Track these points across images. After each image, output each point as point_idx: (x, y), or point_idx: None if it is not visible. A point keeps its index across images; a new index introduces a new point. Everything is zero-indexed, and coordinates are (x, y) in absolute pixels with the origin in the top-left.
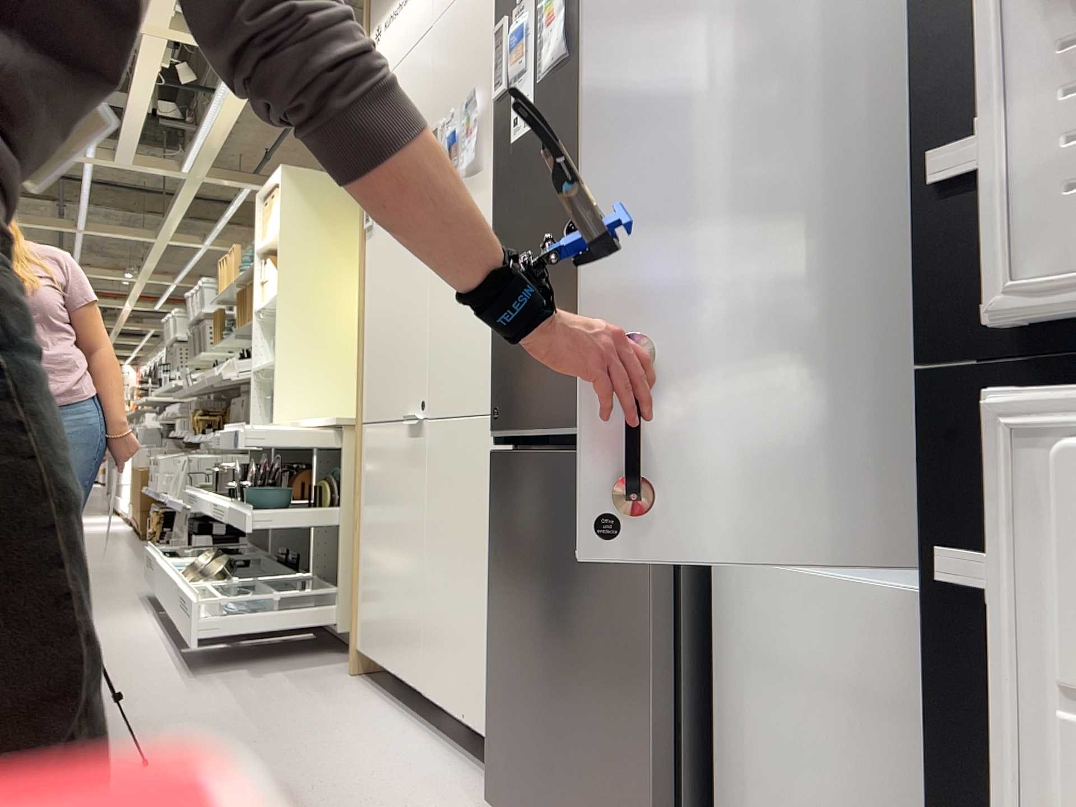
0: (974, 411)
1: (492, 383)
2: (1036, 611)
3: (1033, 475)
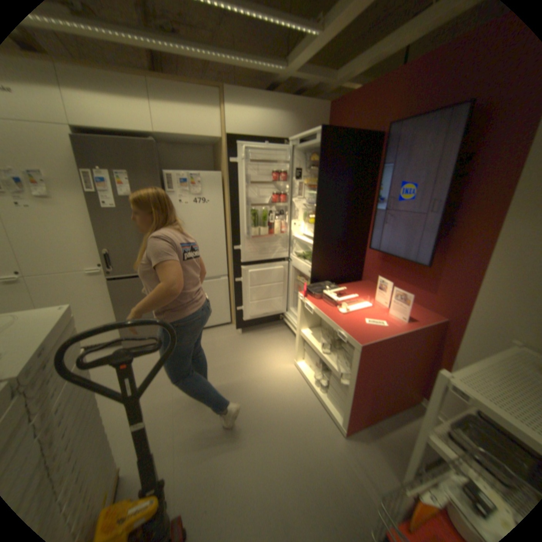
0: (235, 266)
1: (102, 264)
2: (243, 280)
3: (243, 271)
